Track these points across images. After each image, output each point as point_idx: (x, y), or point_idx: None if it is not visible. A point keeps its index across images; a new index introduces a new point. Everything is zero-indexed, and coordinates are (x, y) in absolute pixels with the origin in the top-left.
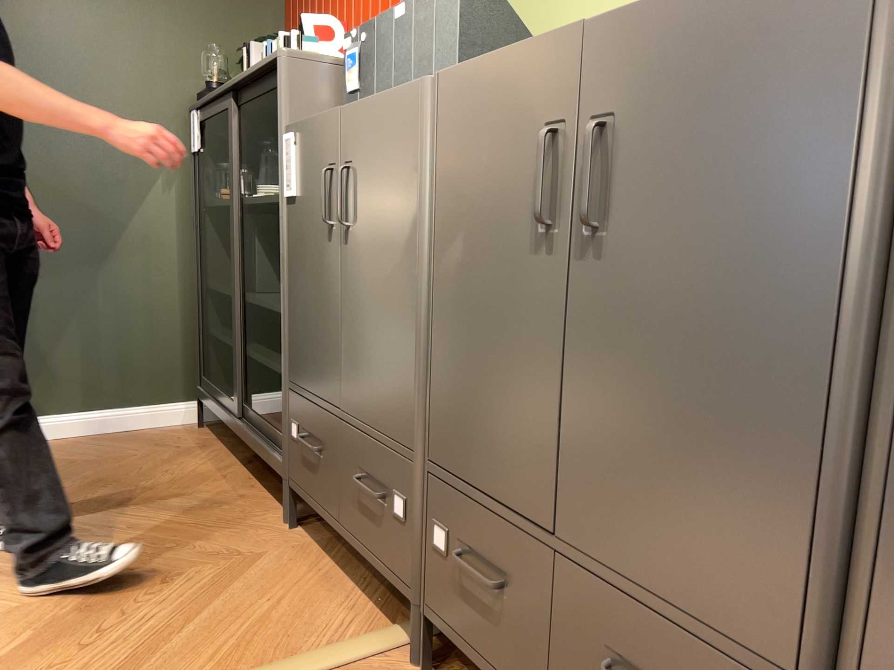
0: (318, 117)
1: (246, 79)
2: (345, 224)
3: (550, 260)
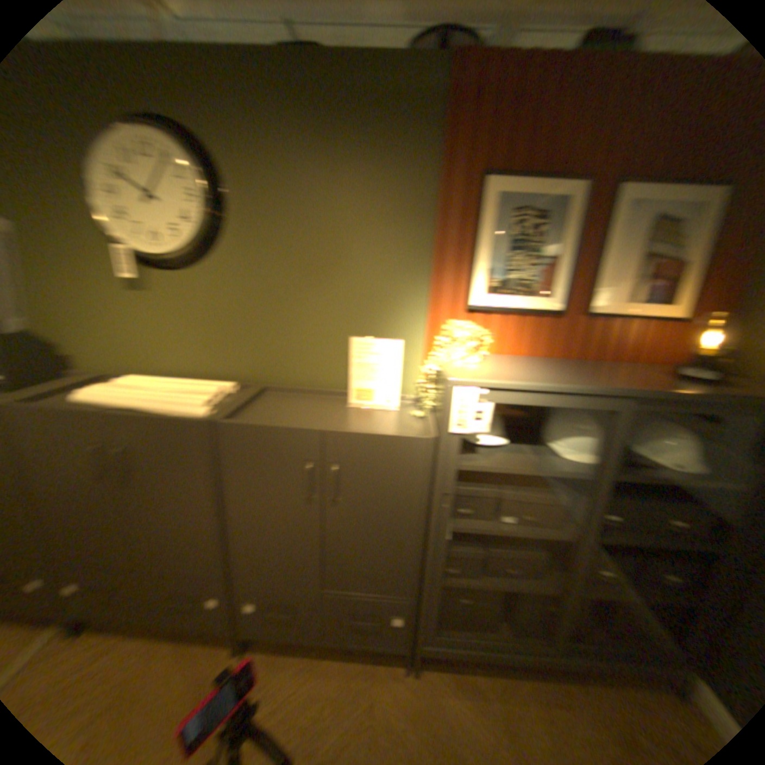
0: None
1: None
2: None
3: (101, 489)
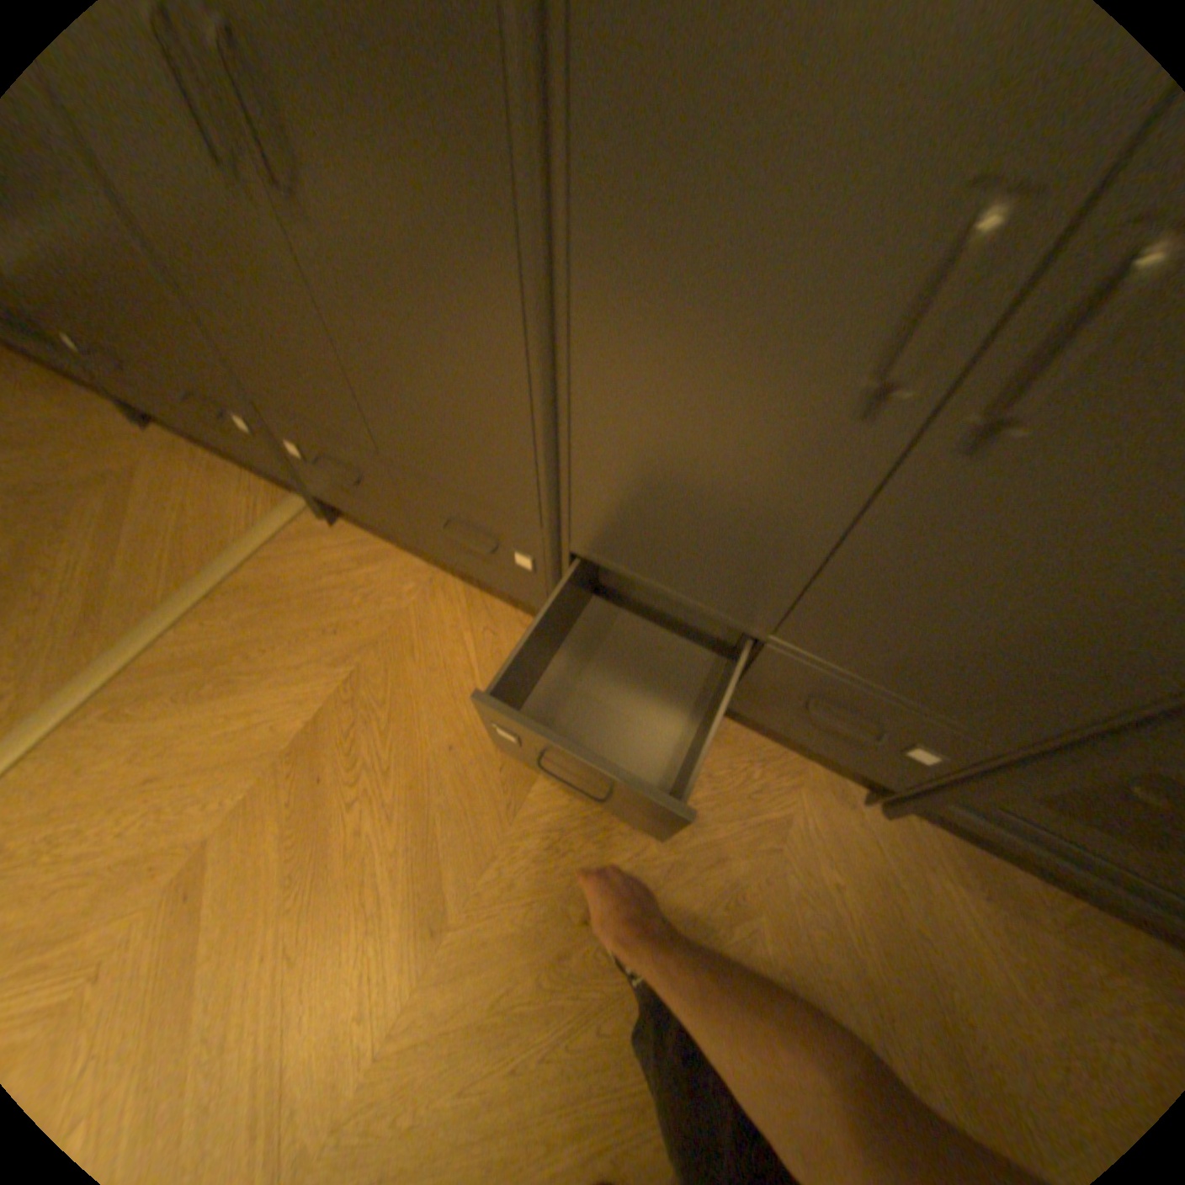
0: None
1: None
2: None
3: (254, 210)
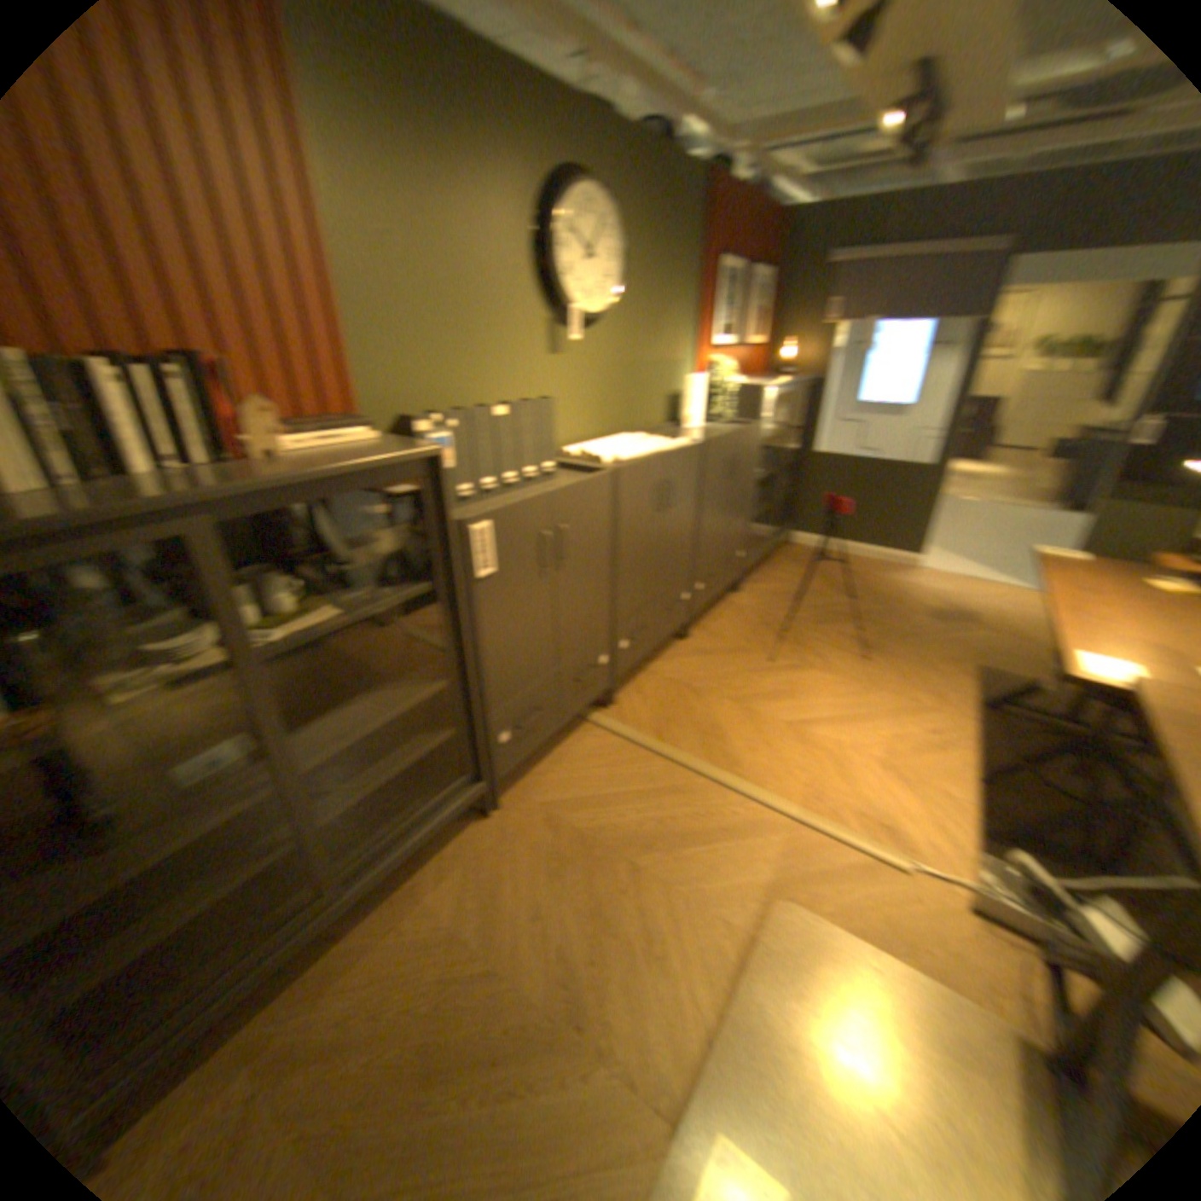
0: (523, 501)
1: (276, 474)
2: (564, 560)
3: (660, 523)
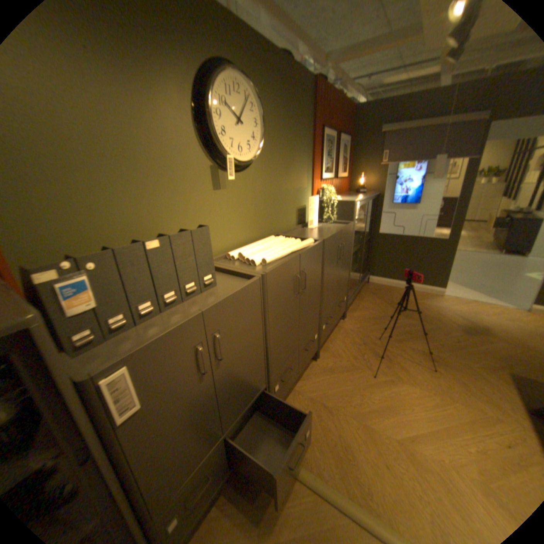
0: (167, 331)
1: None
2: (218, 359)
3: (297, 300)
